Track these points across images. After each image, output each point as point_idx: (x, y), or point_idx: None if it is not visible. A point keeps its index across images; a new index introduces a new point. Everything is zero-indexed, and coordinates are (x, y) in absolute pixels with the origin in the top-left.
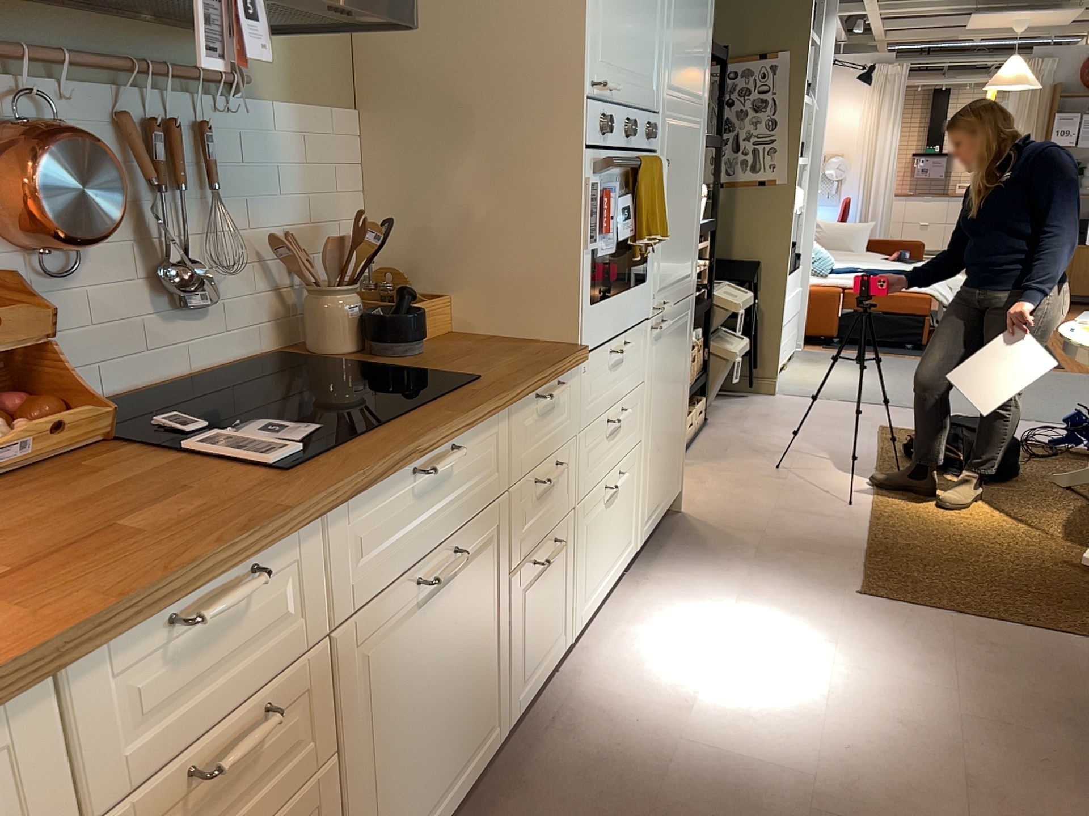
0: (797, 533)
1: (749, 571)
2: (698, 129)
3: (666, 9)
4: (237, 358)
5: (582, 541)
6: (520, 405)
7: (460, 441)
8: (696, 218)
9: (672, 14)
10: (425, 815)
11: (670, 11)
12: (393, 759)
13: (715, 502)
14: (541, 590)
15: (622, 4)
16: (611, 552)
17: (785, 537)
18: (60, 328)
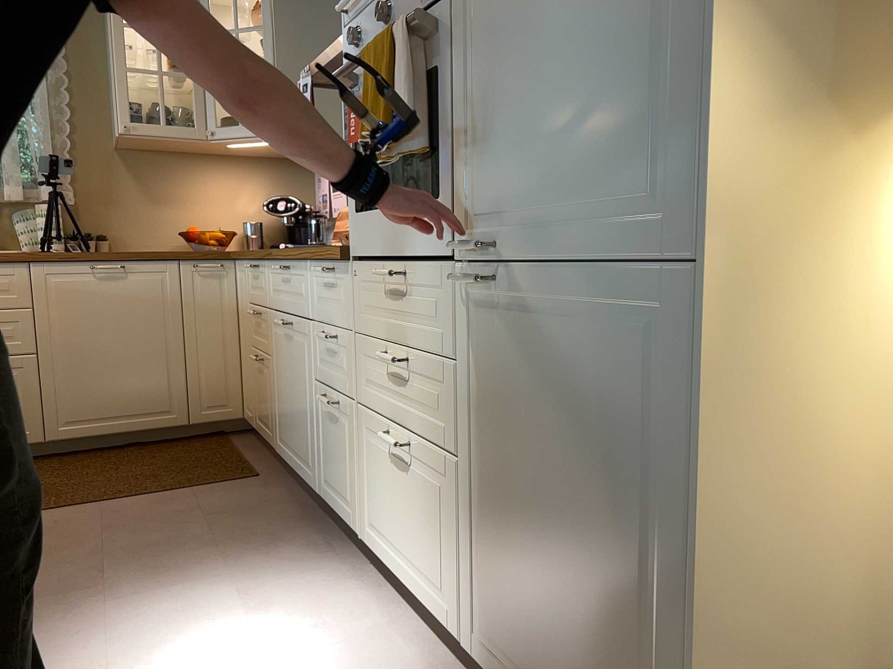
0: None
1: None
2: None
3: None
4: None
5: (366, 452)
6: (313, 267)
7: (292, 266)
8: (682, 20)
9: None
10: (290, 447)
11: None
12: (281, 392)
13: None
14: (333, 429)
15: None
16: (406, 540)
17: None
18: None
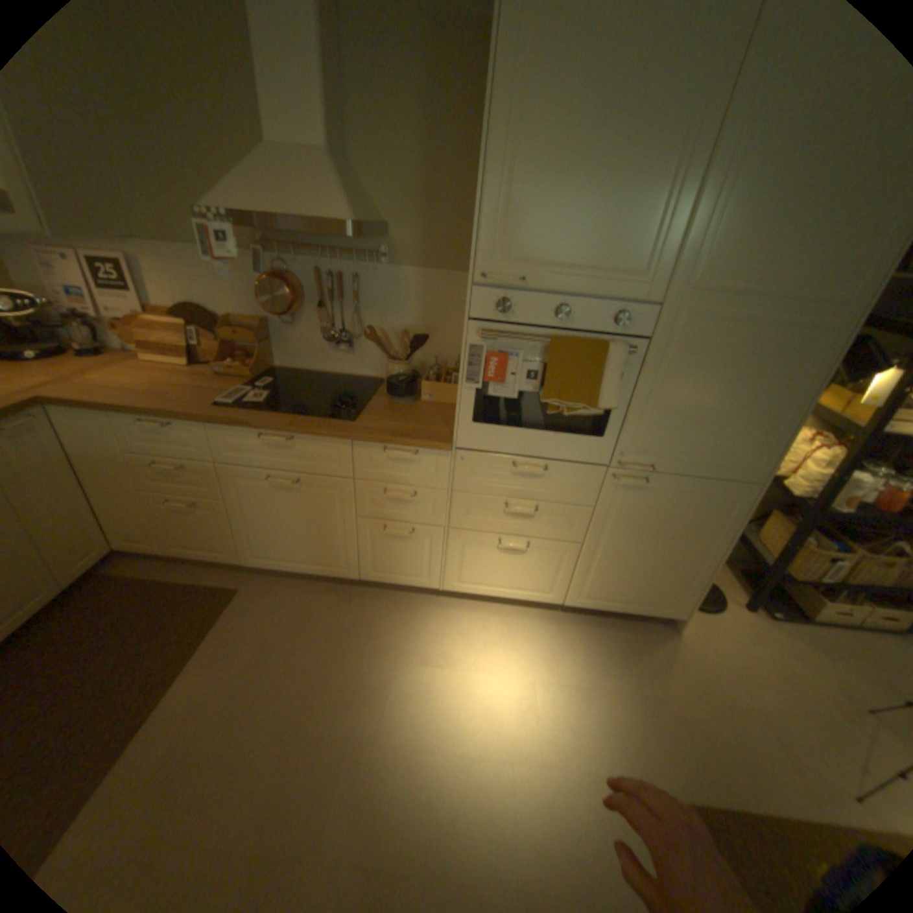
0: (724, 736)
1: (618, 694)
2: (815, 327)
3: (698, 198)
4: (367, 376)
5: (456, 549)
6: (364, 445)
7: (301, 438)
8: (785, 417)
9: (723, 200)
10: (285, 560)
11: (707, 198)
12: (259, 526)
13: (723, 659)
14: (395, 543)
15: (553, 205)
16: (507, 580)
17: (704, 724)
18: (289, 342)
